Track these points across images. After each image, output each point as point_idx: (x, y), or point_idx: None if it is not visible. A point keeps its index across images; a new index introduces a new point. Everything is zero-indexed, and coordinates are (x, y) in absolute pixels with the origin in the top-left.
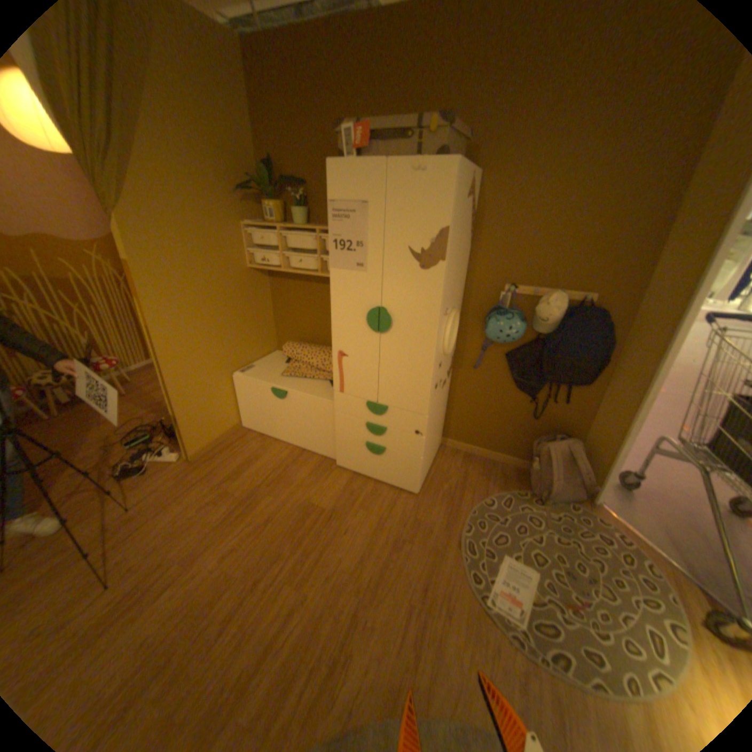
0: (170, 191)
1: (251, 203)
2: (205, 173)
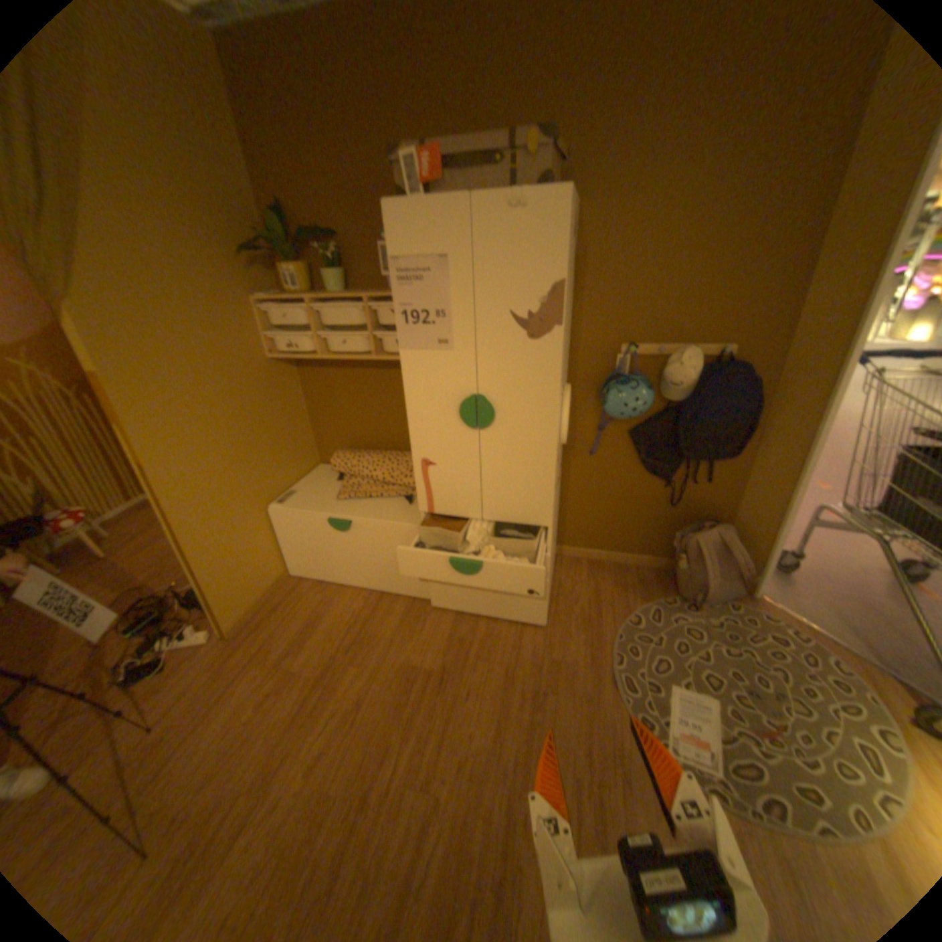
0: (143, 261)
1: (260, 267)
2: (190, 231)
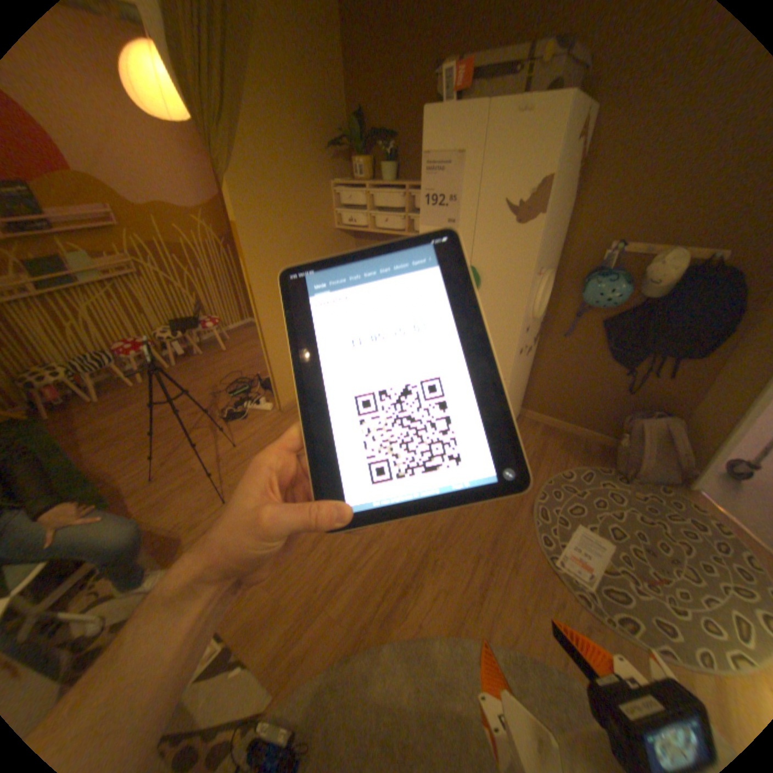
0: (270, 151)
1: (341, 160)
2: (300, 131)
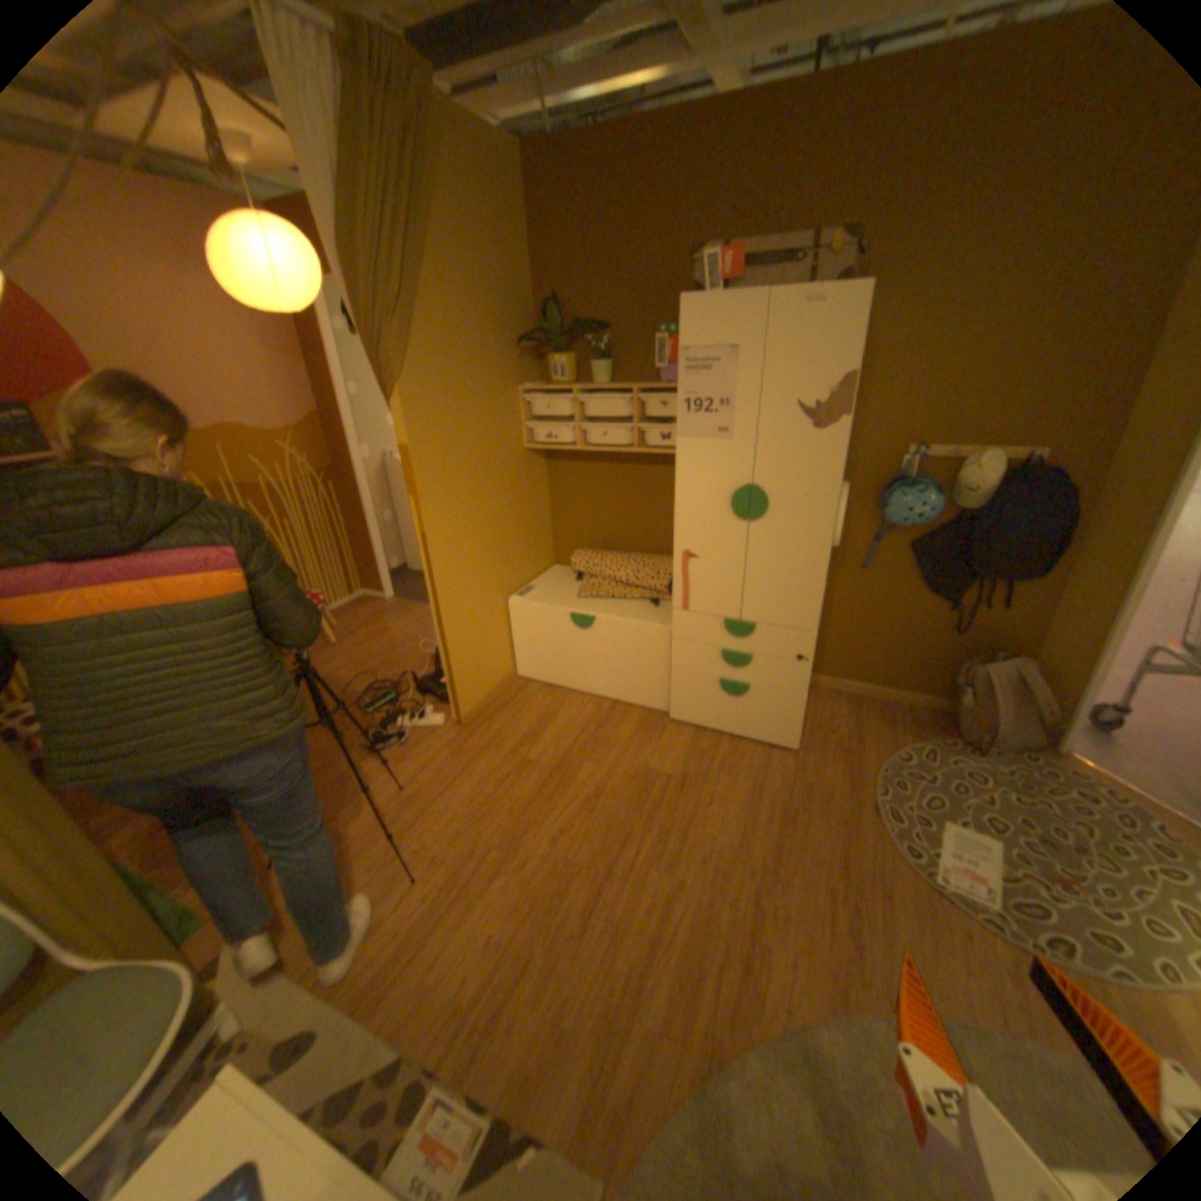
0: (449, 350)
1: (529, 359)
2: (483, 324)
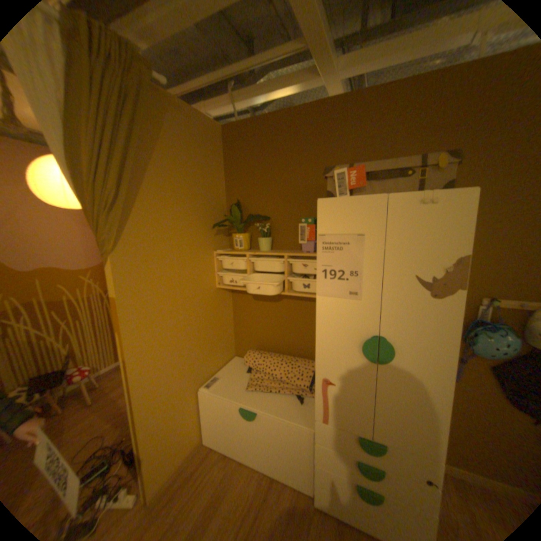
0: (162, 231)
1: (222, 235)
2: (190, 216)
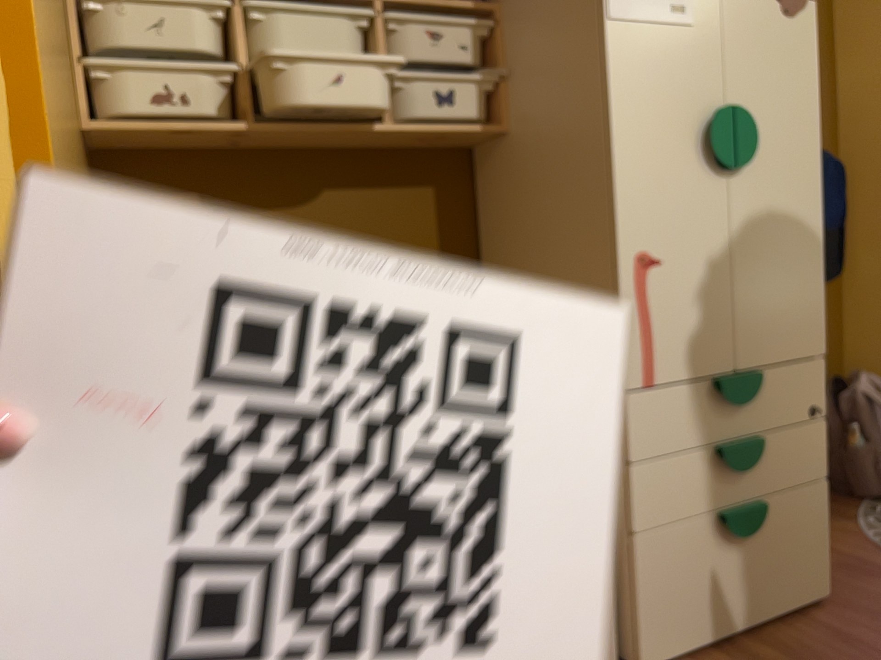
0: None
1: None
2: None
